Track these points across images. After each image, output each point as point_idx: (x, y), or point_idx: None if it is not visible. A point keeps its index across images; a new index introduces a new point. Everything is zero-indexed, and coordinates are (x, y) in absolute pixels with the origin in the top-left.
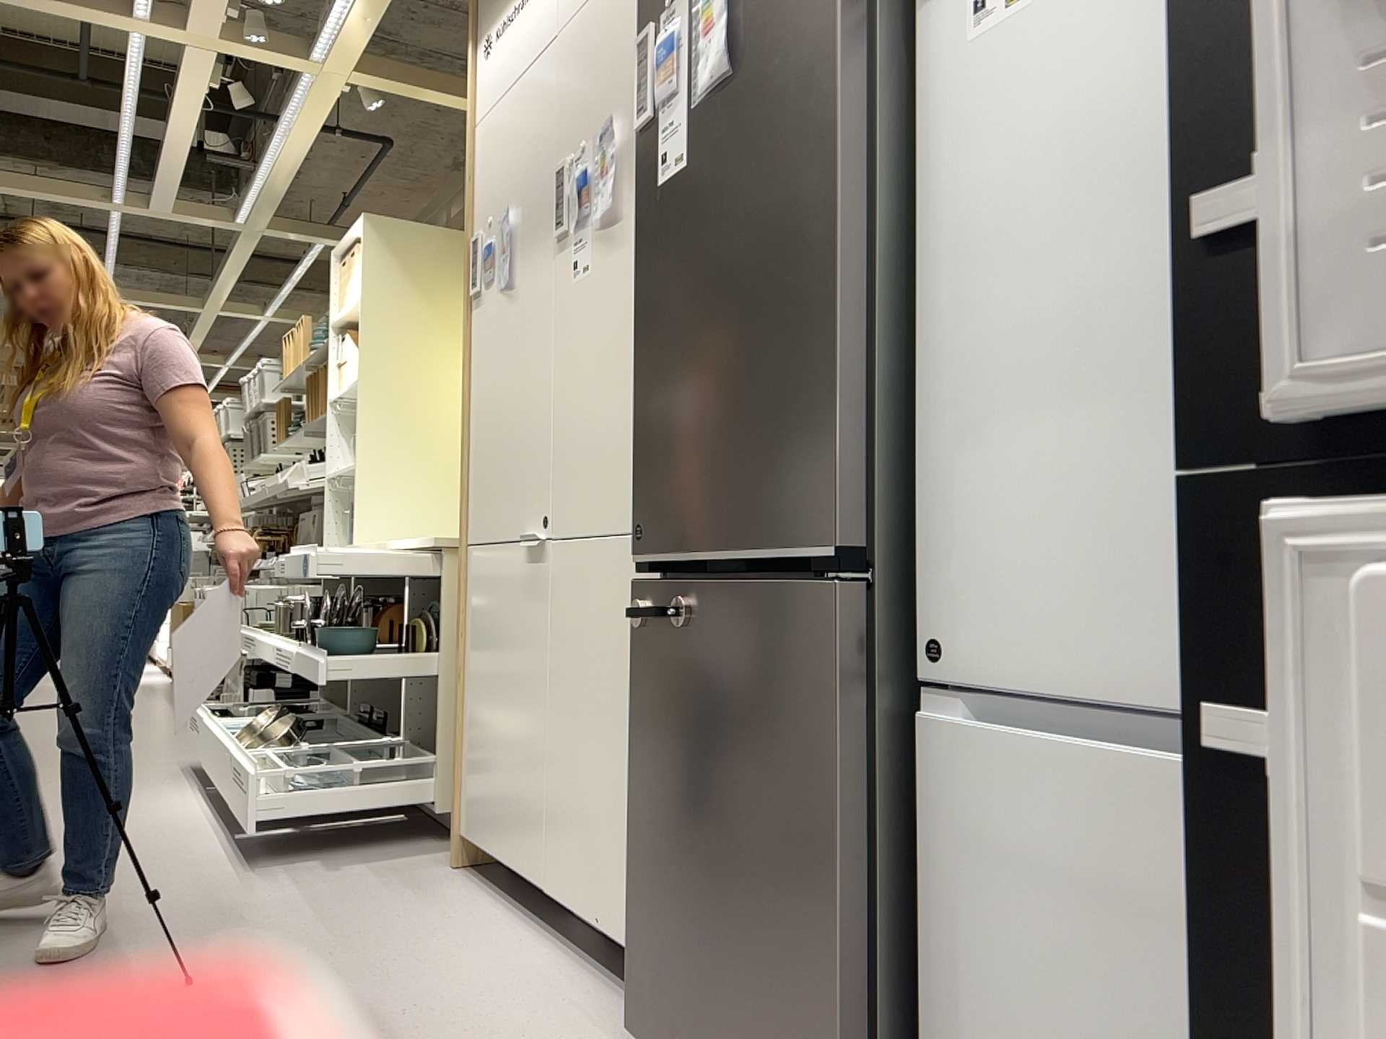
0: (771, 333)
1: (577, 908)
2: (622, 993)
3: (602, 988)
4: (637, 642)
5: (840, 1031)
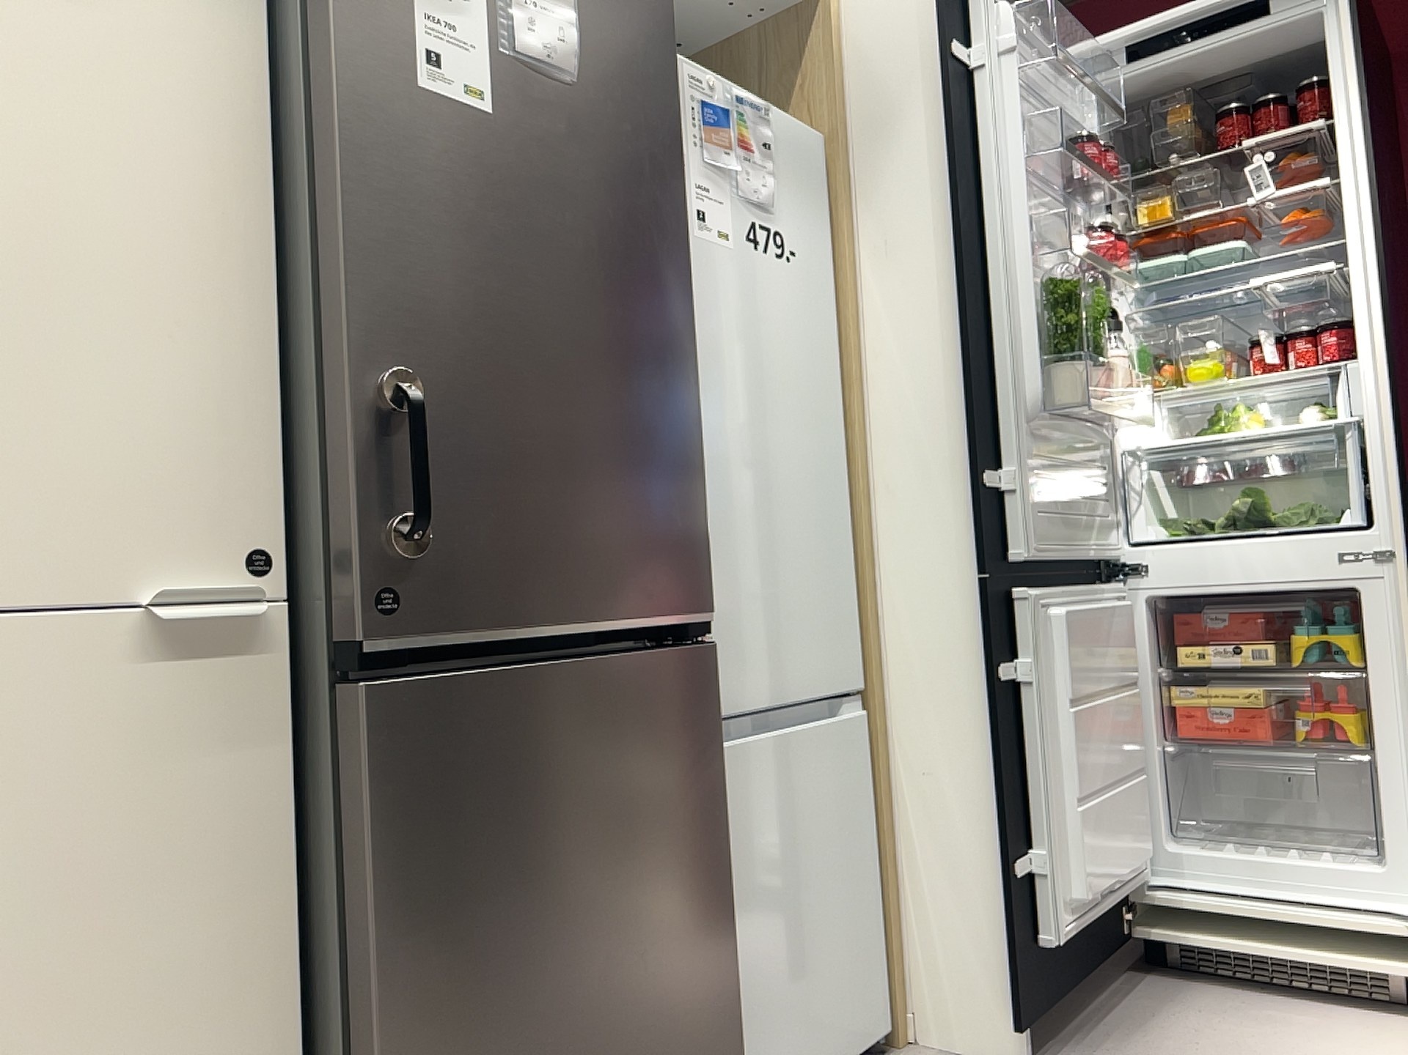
0: (635, 395)
1: None
2: None
3: None
4: (387, 779)
5: (723, 1039)
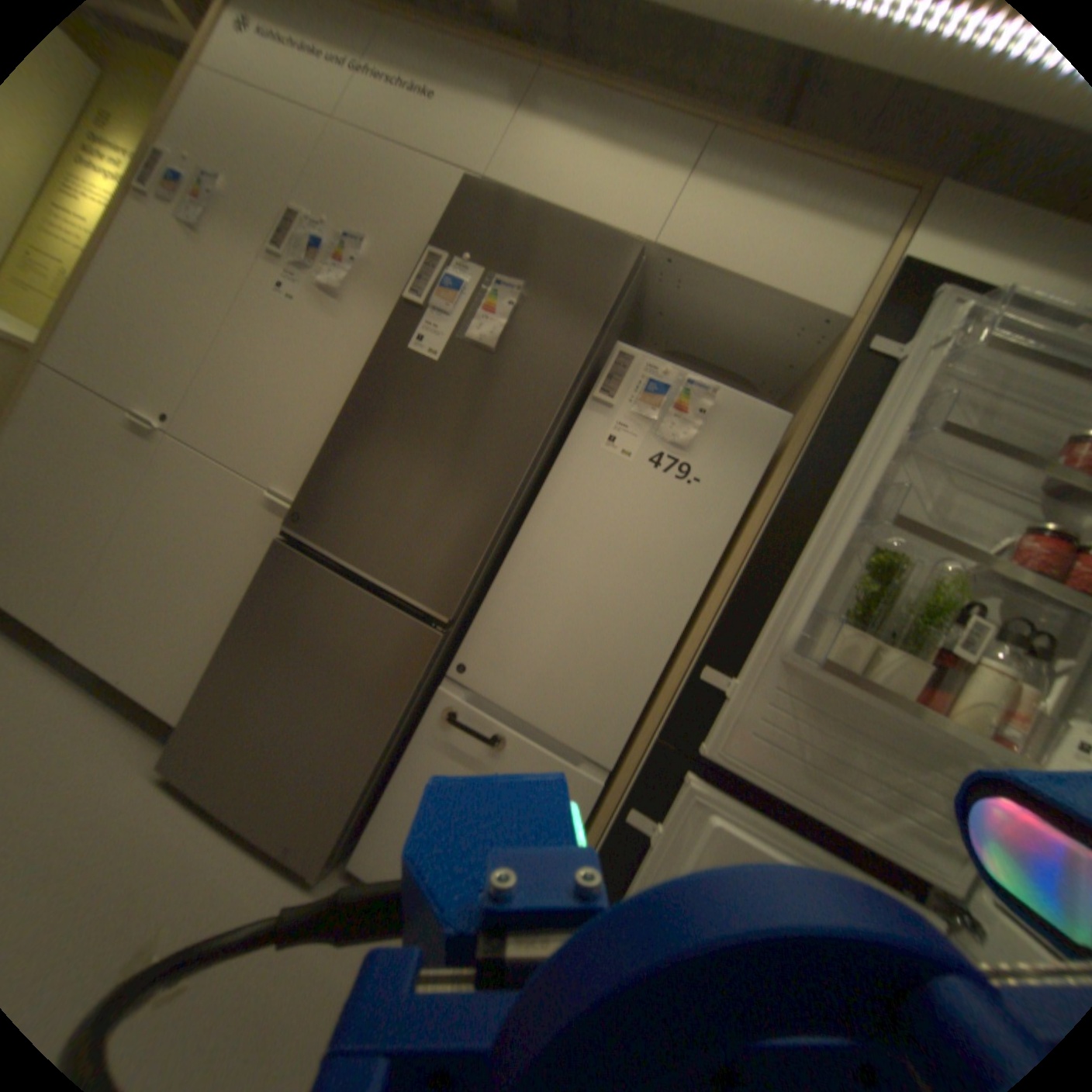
0: (455, 498)
1: (99, 670)
2: (130, 729)
3: (113, 724)
4: (269, 575)
5: (346, 808)
